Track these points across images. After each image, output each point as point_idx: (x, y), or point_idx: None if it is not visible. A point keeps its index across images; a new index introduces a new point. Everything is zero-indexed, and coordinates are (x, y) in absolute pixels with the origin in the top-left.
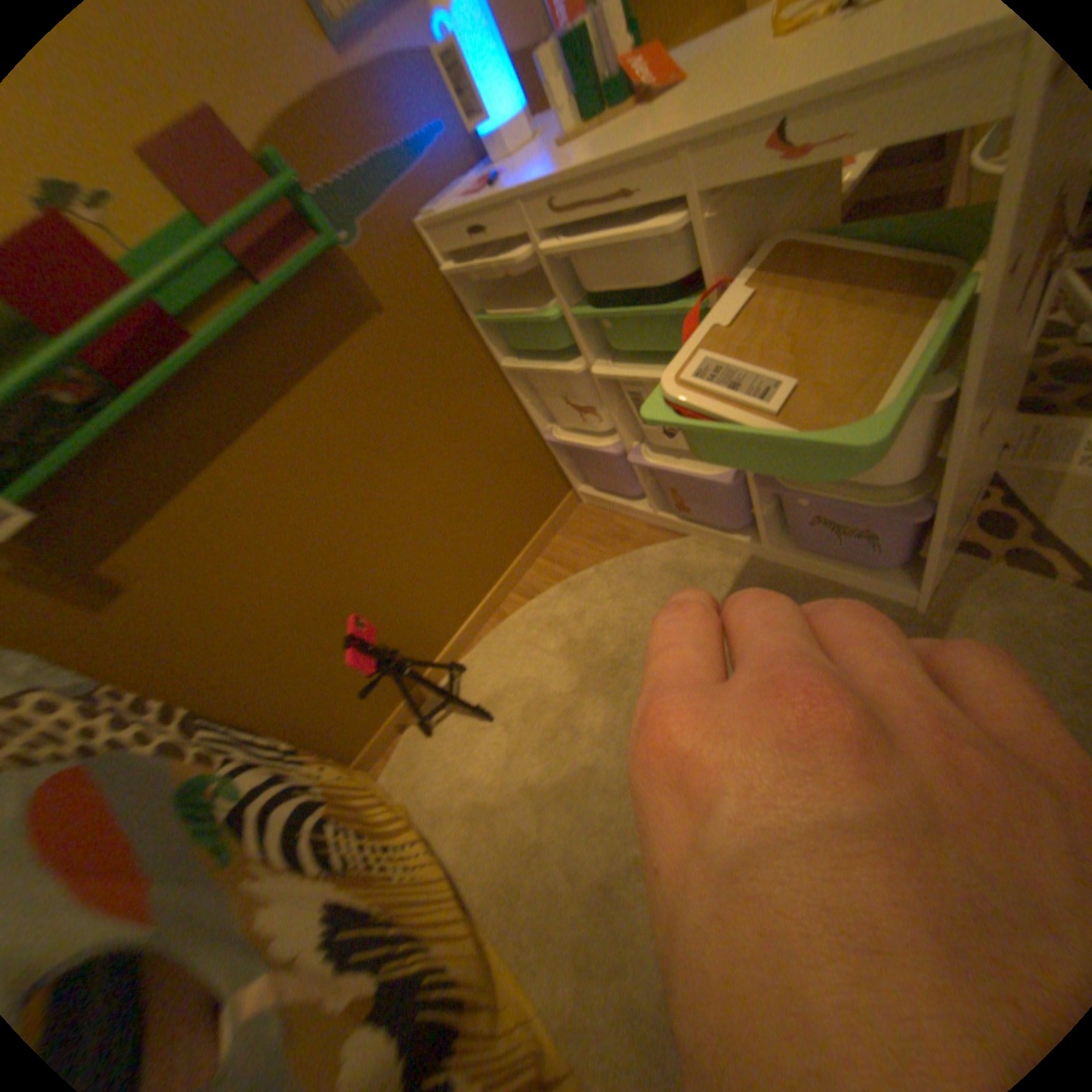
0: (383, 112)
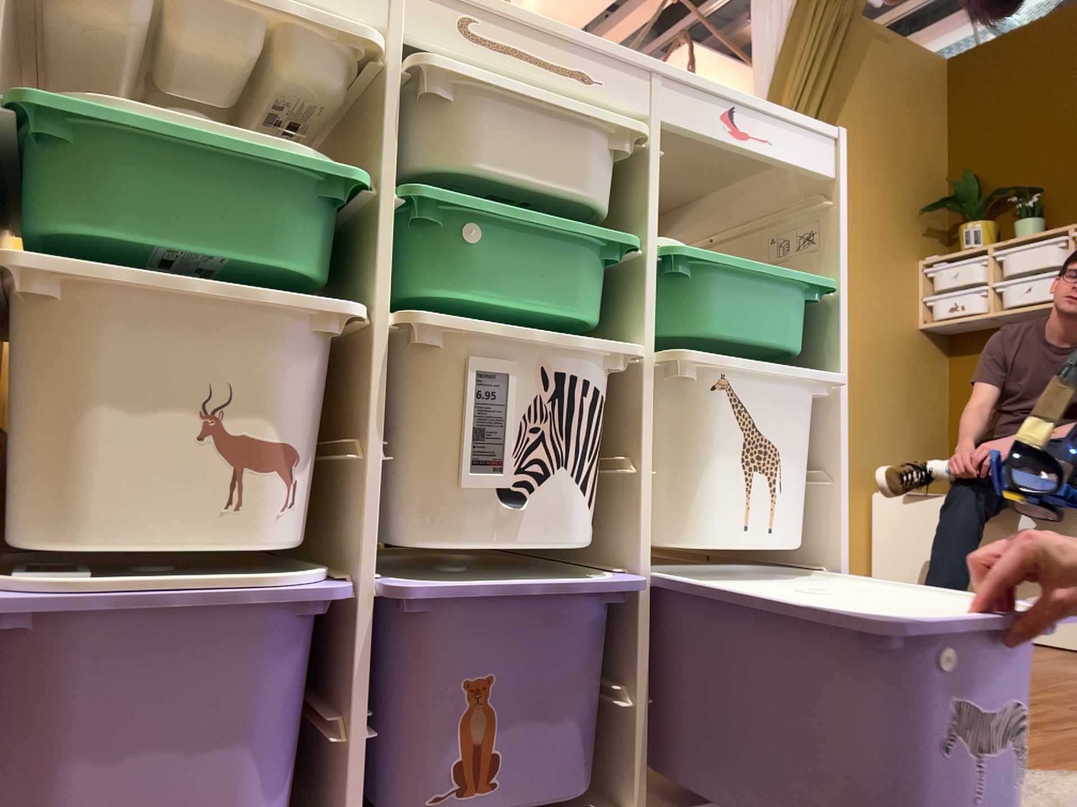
0: None
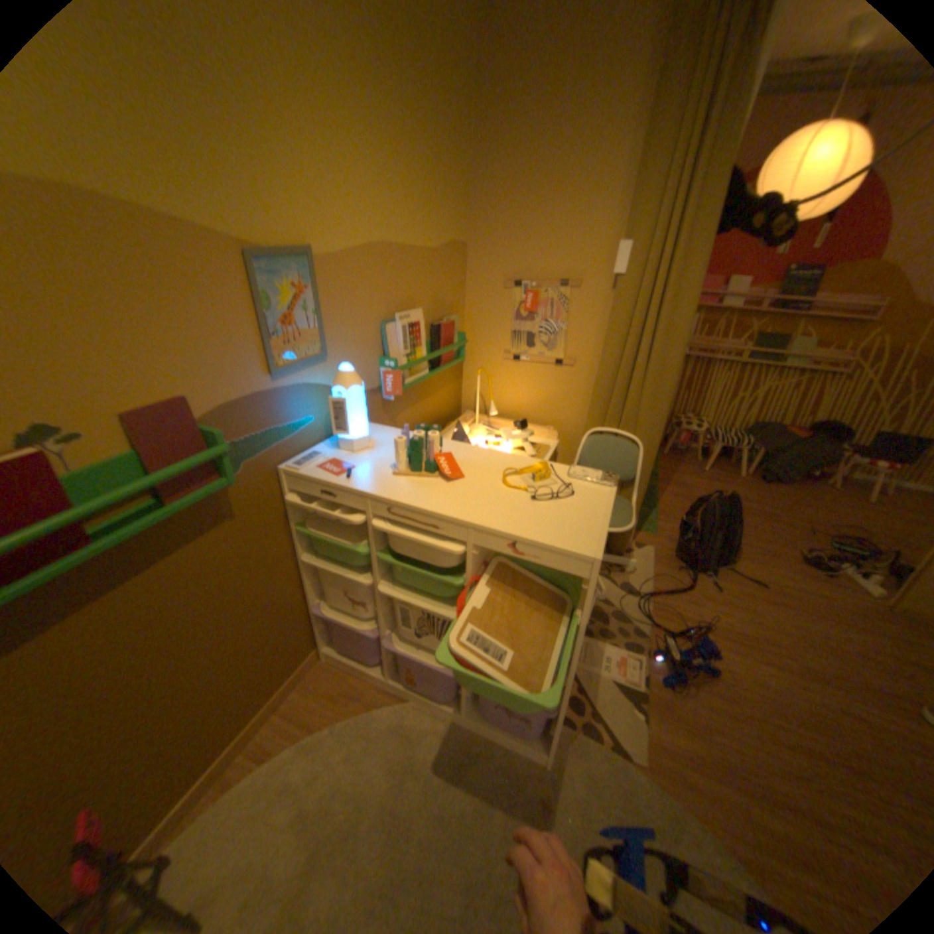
0: (284, 408)
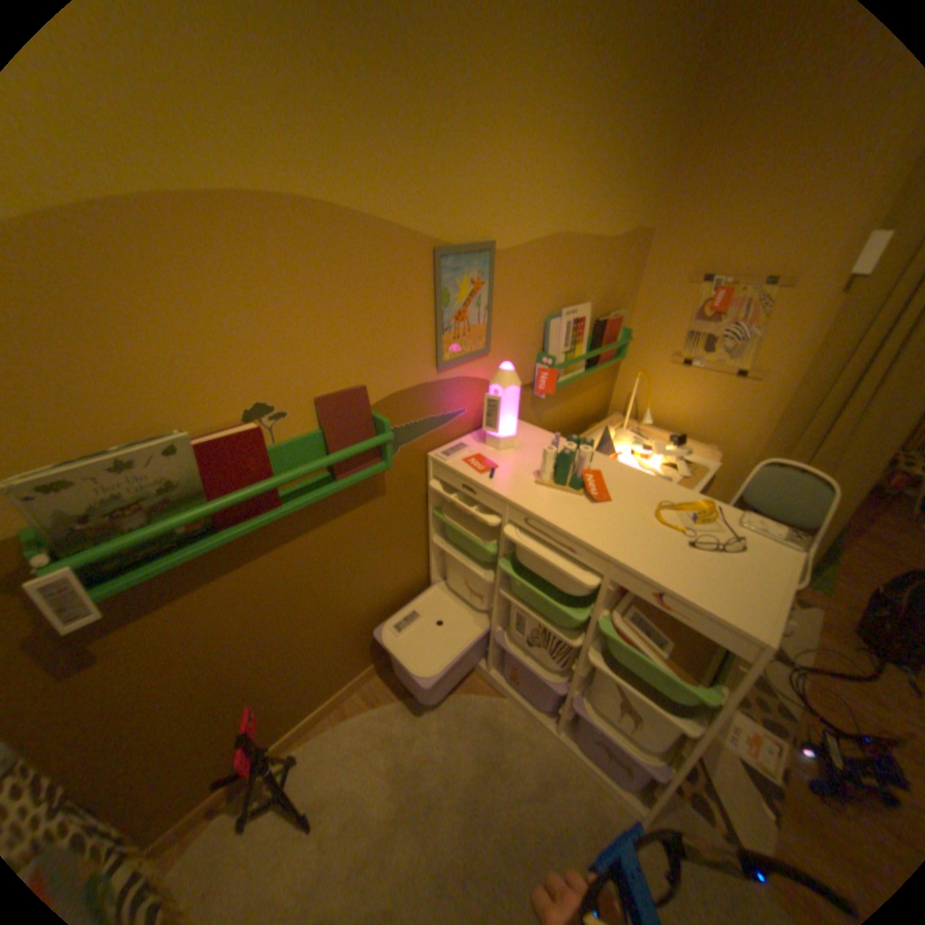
0: (443, 399)
